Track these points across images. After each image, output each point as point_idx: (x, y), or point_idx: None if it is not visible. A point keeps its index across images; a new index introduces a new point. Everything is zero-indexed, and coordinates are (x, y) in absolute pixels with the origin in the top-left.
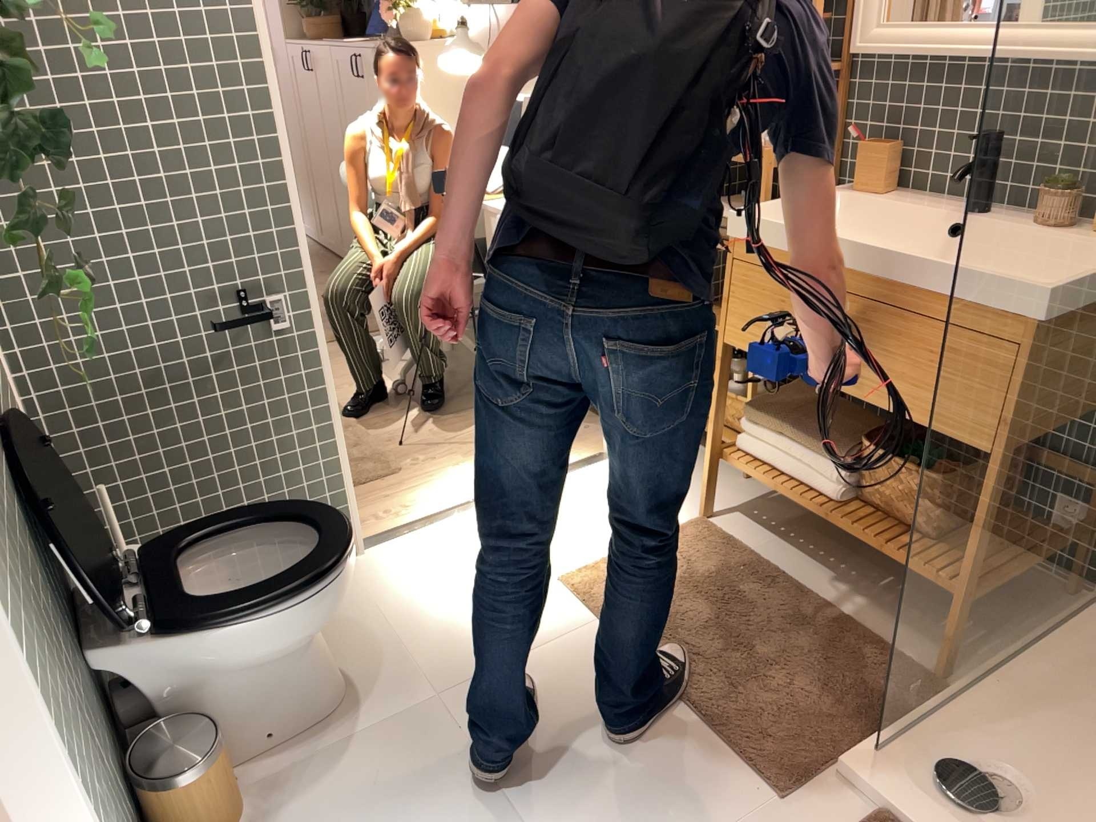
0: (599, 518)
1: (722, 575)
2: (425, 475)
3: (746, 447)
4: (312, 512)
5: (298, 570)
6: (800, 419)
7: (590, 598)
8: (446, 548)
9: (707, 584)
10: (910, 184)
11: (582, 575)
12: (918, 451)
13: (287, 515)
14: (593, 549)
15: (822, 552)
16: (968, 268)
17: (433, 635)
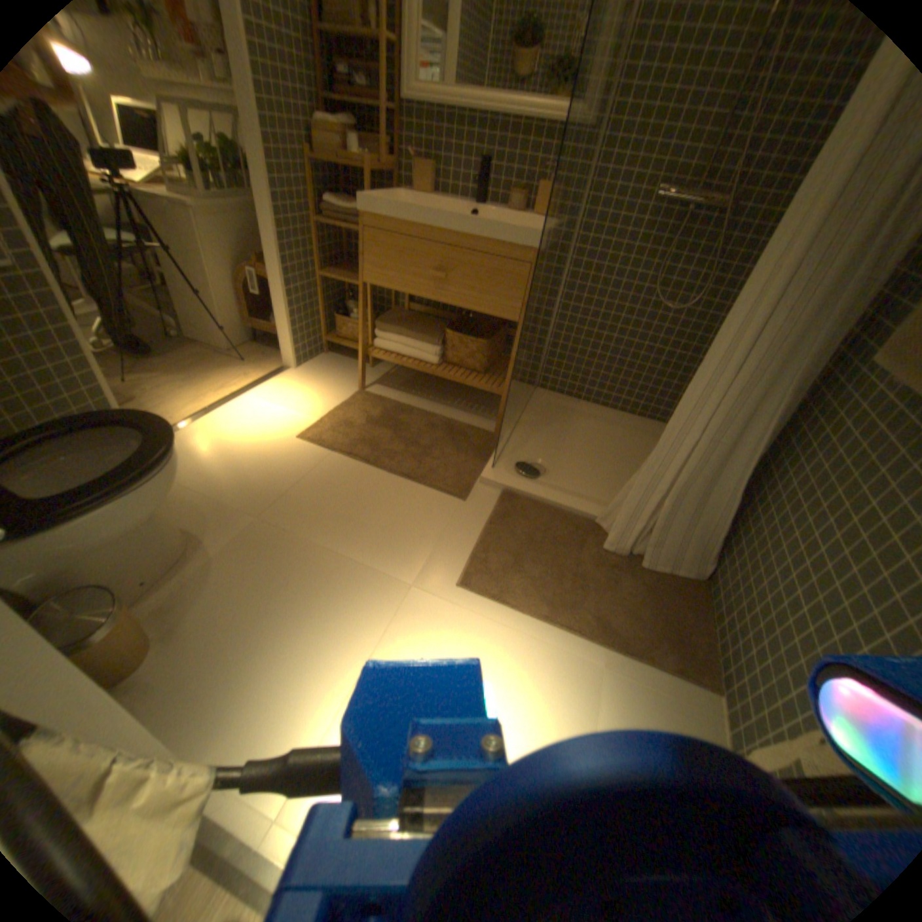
0: (300, 400)
1: (384, 414)
2: (160, 396)
3: (376, 346)
4: (117, 412)
5: (134, 451)
6: (402, 327)
7: (319, 441)
8: (206, 435)
9: (379, 420)
10: (440, 187)
11: (307, 430)
12: (464, 334)
13: (94, 418)
14: (306, 416)
15: (424, 394)
16: (500, 224)
17: (227, 485)
